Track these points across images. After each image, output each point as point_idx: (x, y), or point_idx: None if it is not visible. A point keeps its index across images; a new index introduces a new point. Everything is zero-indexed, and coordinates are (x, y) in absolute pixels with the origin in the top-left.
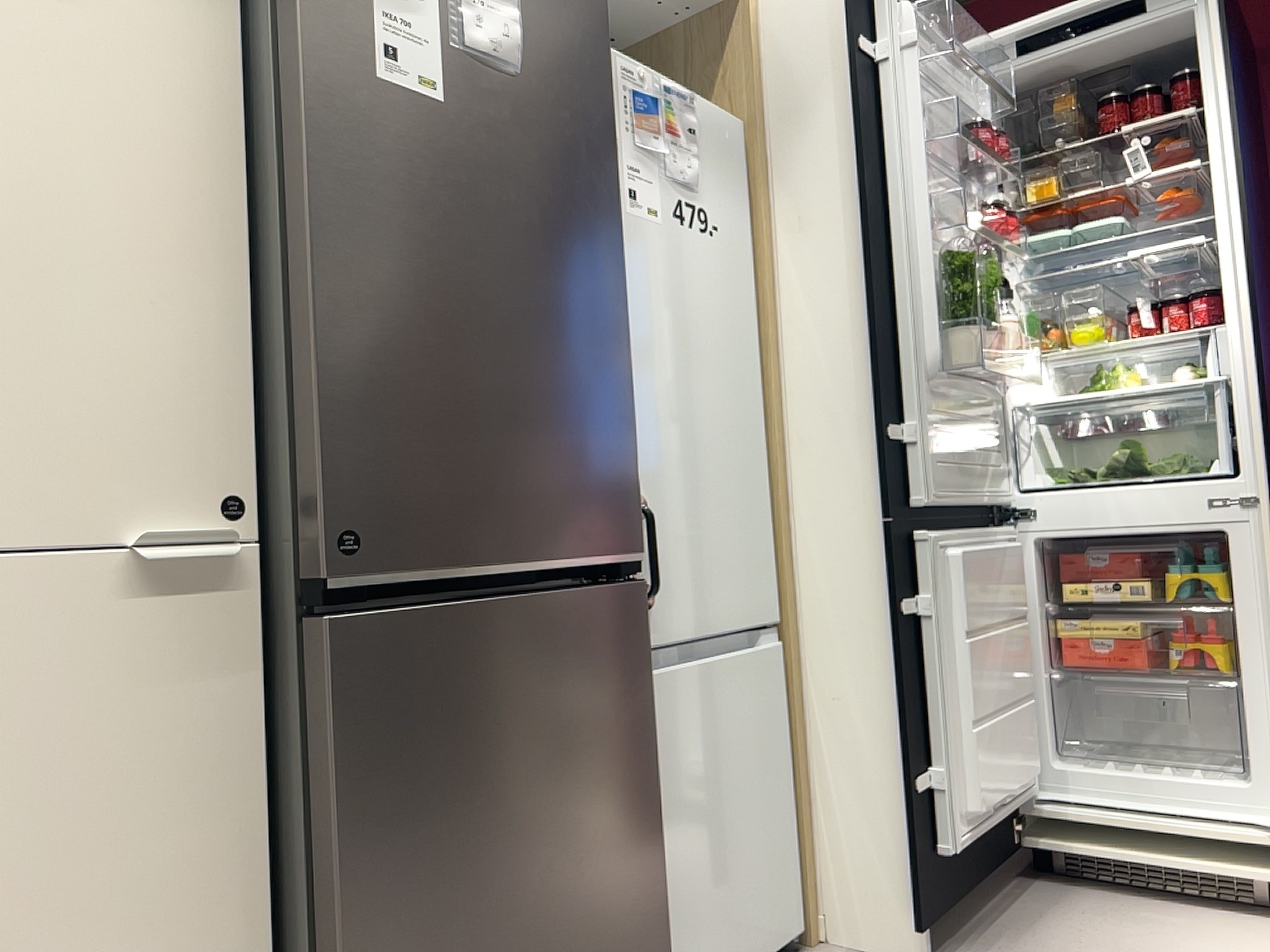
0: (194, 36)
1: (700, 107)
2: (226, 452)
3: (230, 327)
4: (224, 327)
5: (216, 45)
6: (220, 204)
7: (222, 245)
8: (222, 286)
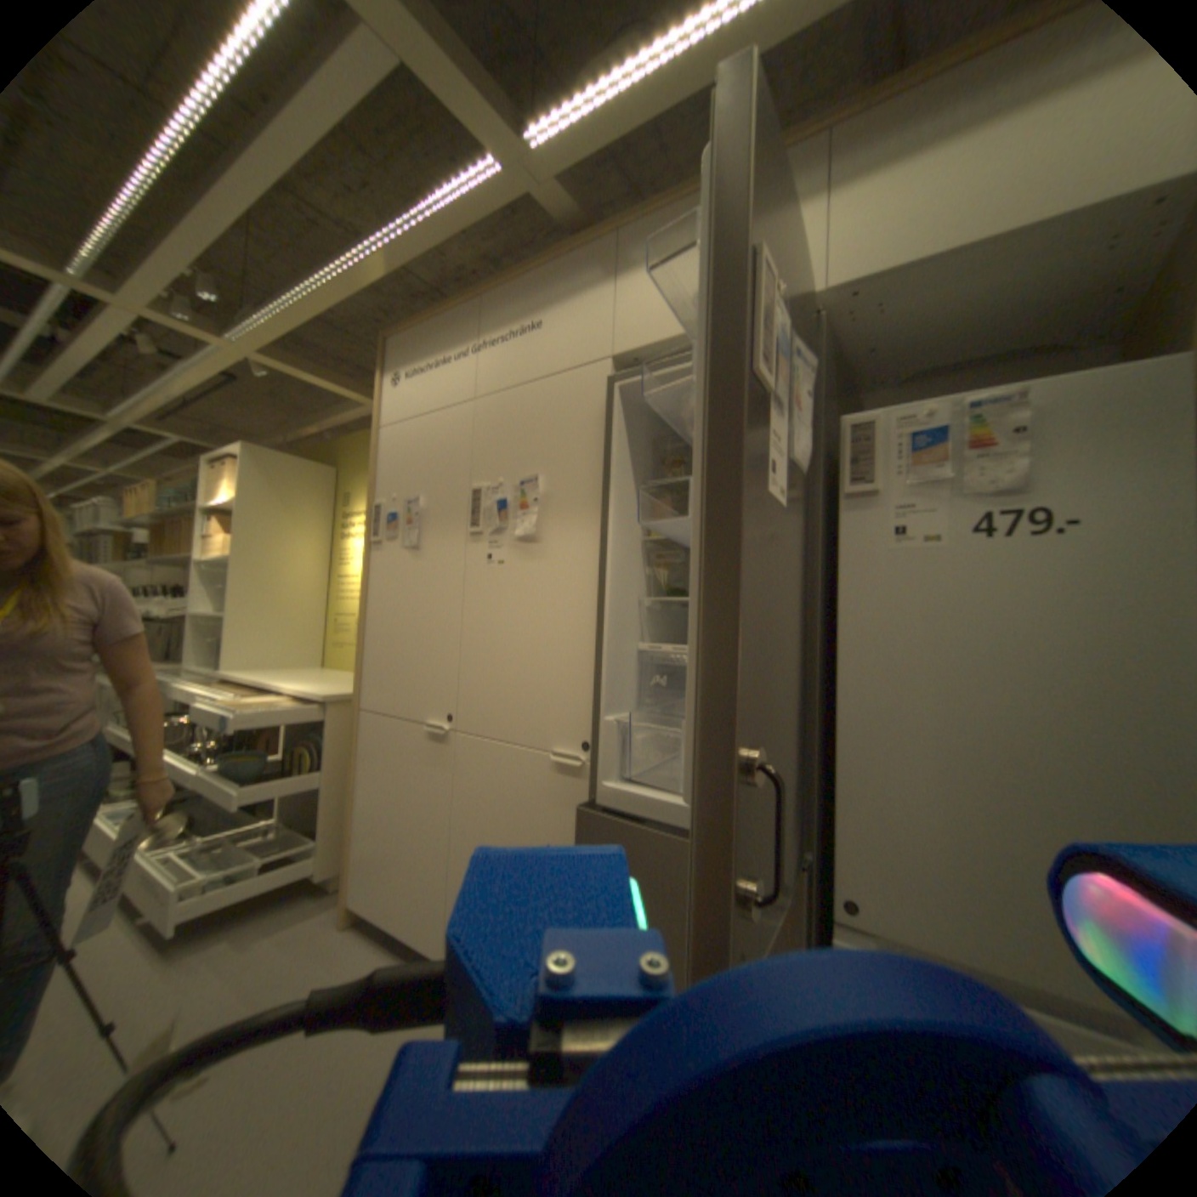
0: (588, 552)
1: (1052, 390)
2: (588, 722)
3: (592, 671)
4: (590, 670)
5: (596, 552)
6: (593, 619)
7: (592, 636)
8: (591, 653)
